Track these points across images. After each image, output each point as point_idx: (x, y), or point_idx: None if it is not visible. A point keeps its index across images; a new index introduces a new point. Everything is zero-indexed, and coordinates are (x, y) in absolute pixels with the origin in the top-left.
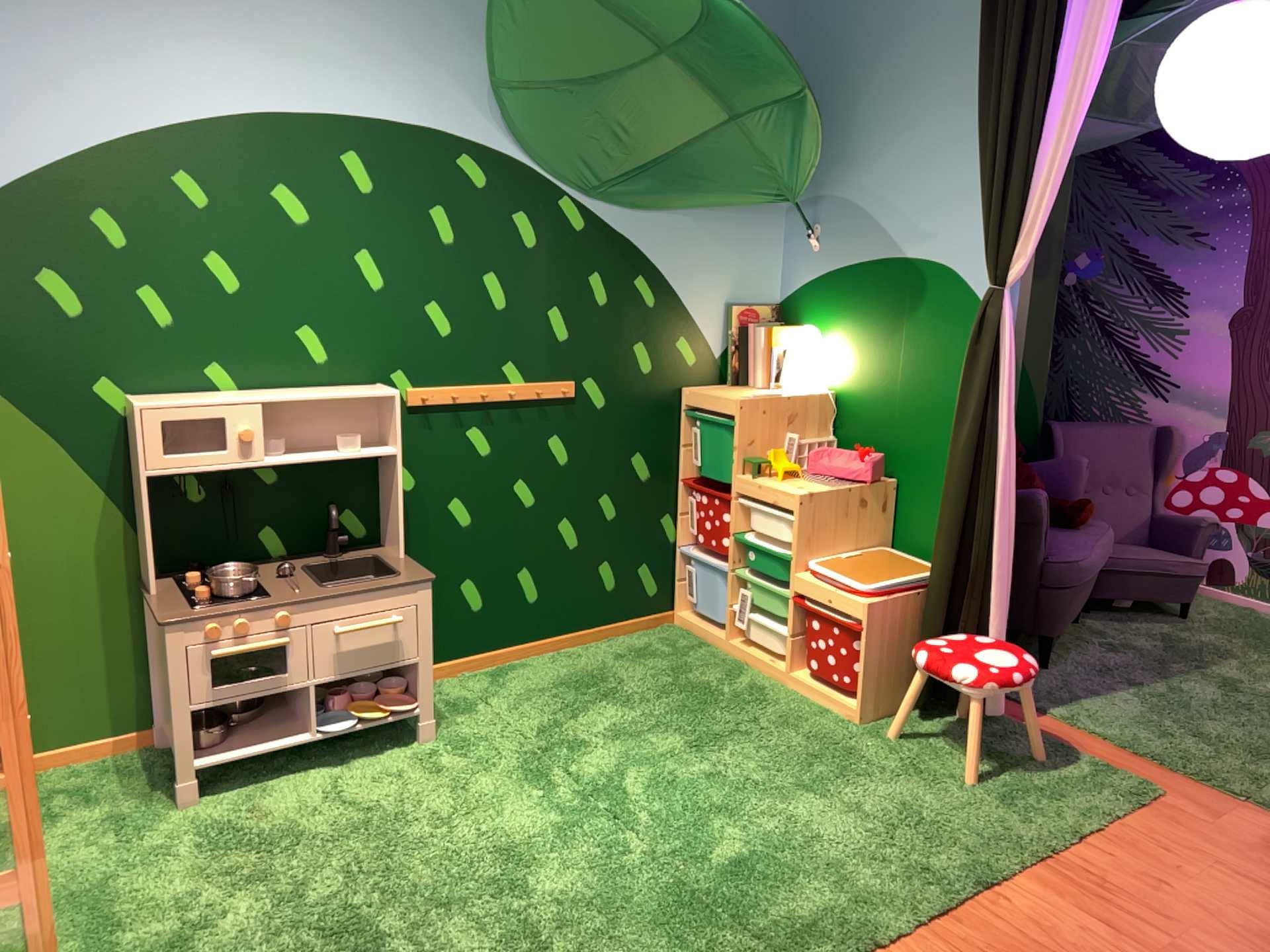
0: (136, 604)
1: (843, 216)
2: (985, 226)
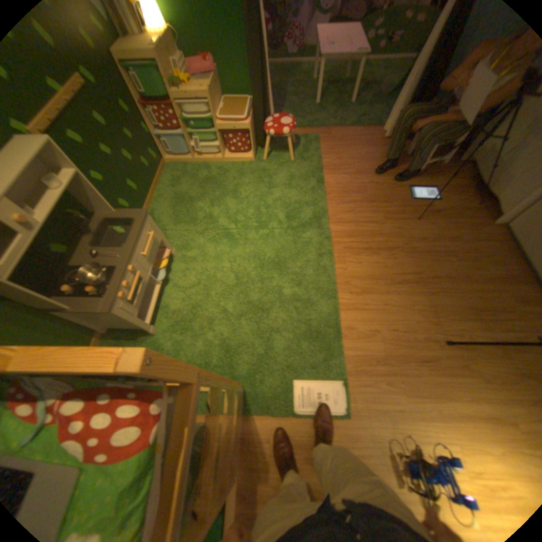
0: (50, 317)
1: None
2: None
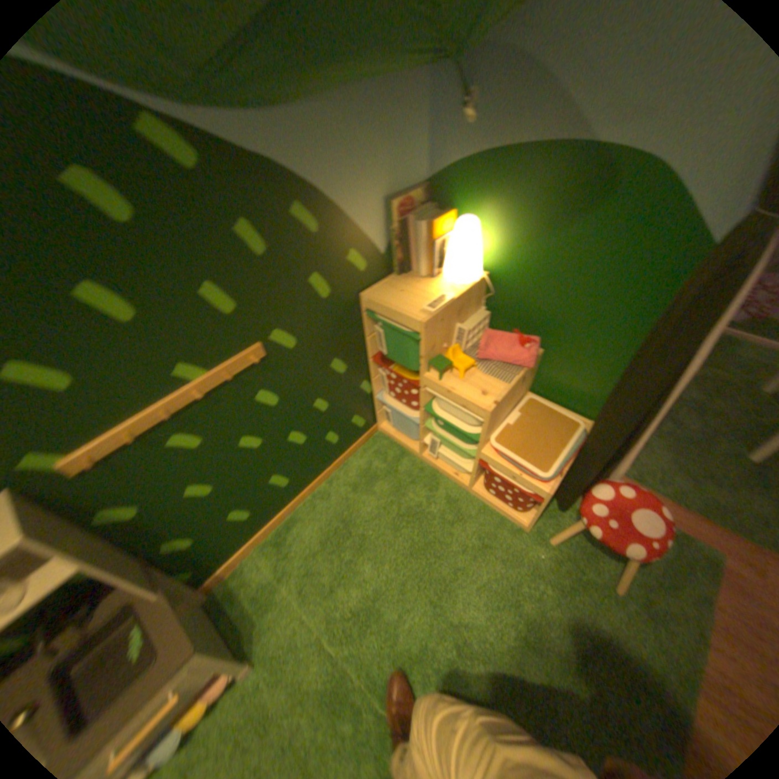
0: None
1: (512, 76)
2: None
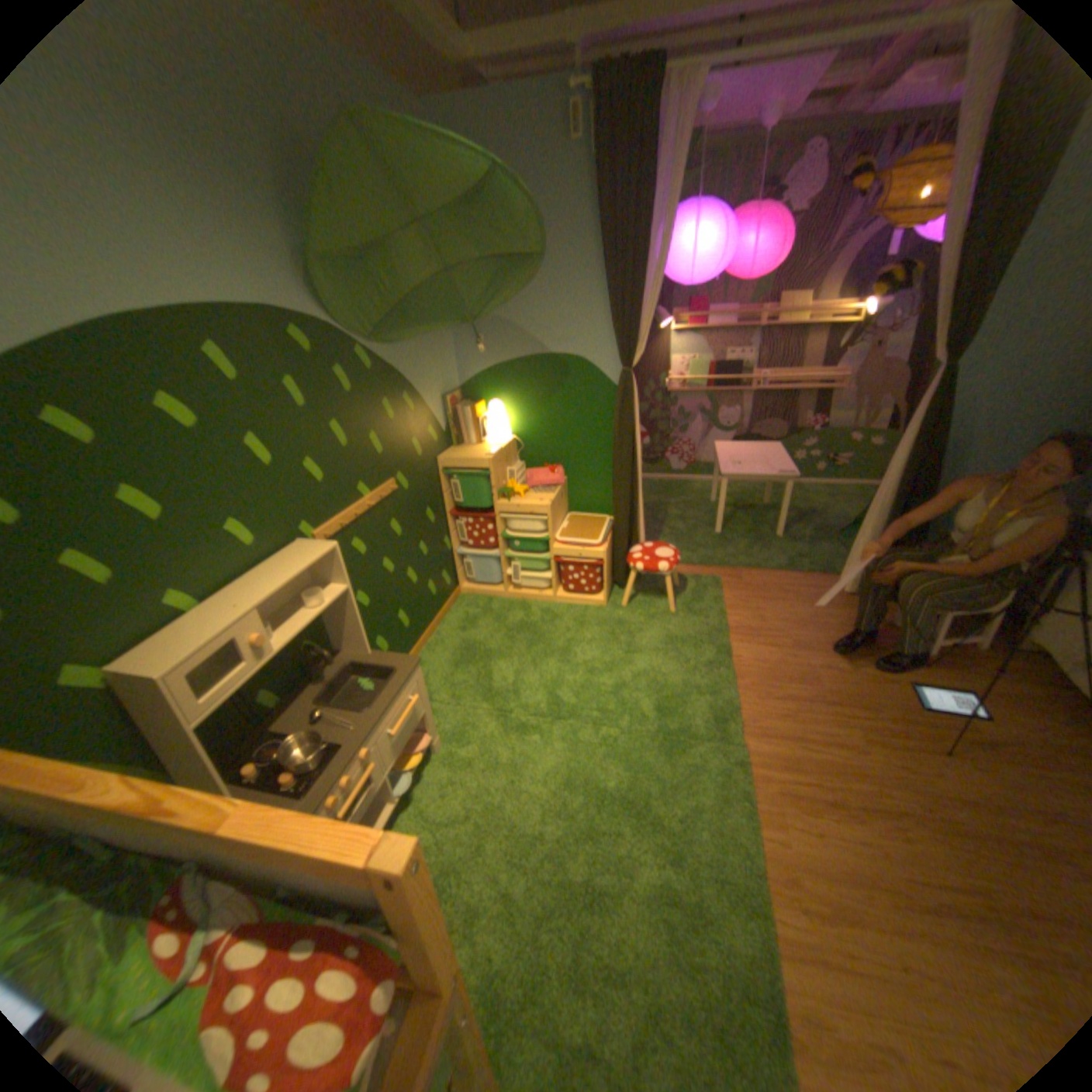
0: None
1: (499, 331)
2: (618, 337)
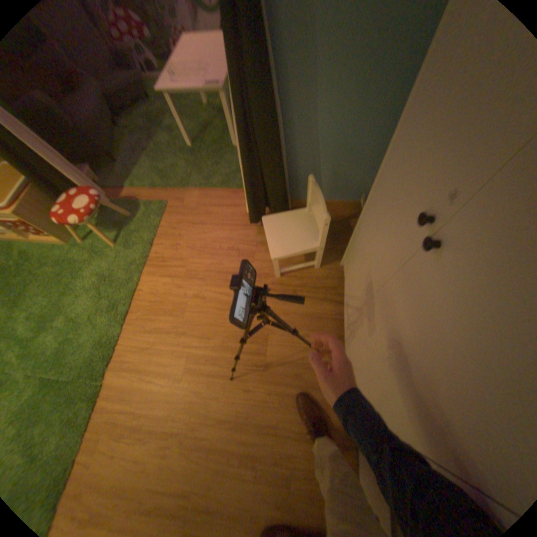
0: None
1: None
2: None
